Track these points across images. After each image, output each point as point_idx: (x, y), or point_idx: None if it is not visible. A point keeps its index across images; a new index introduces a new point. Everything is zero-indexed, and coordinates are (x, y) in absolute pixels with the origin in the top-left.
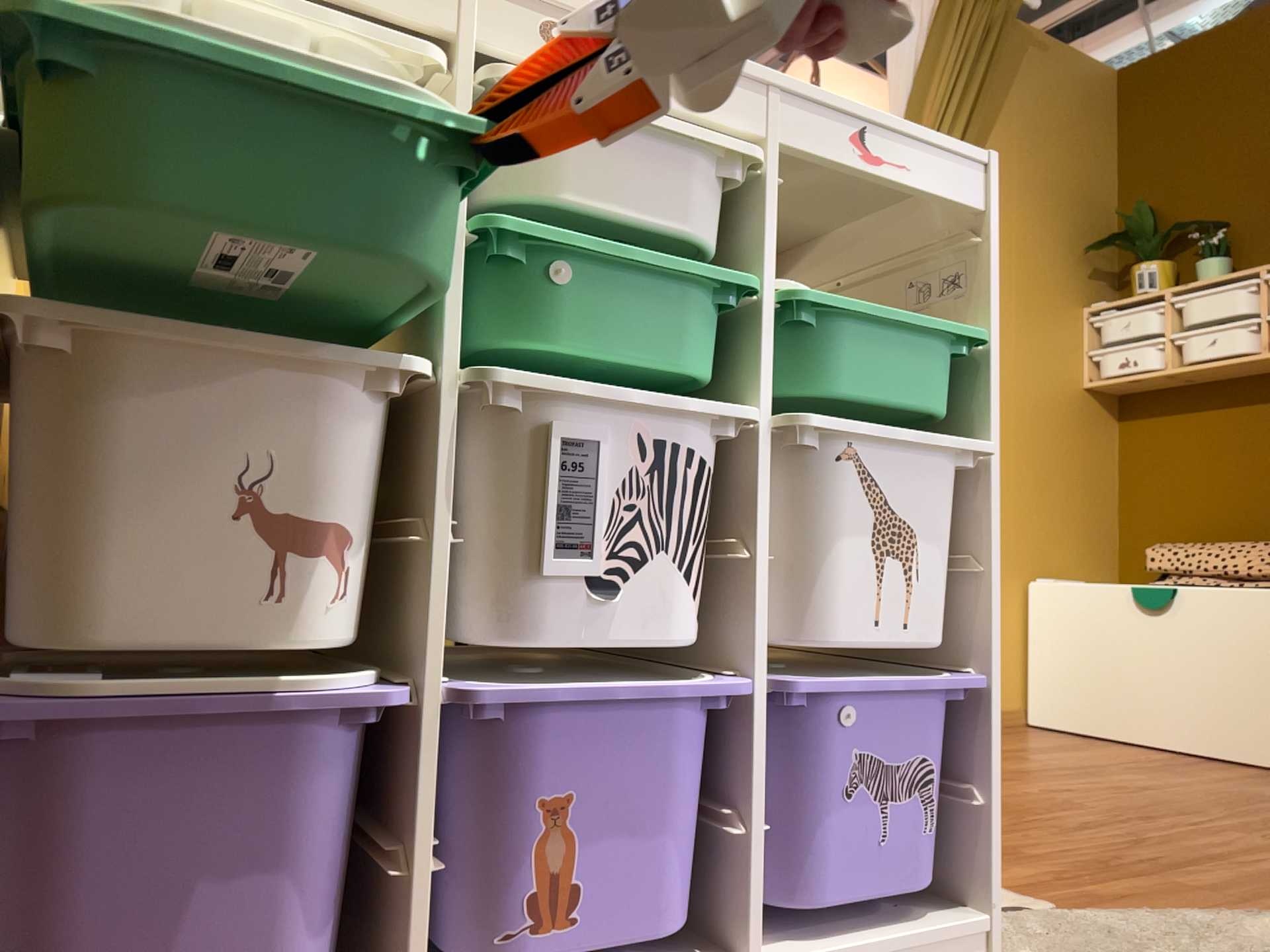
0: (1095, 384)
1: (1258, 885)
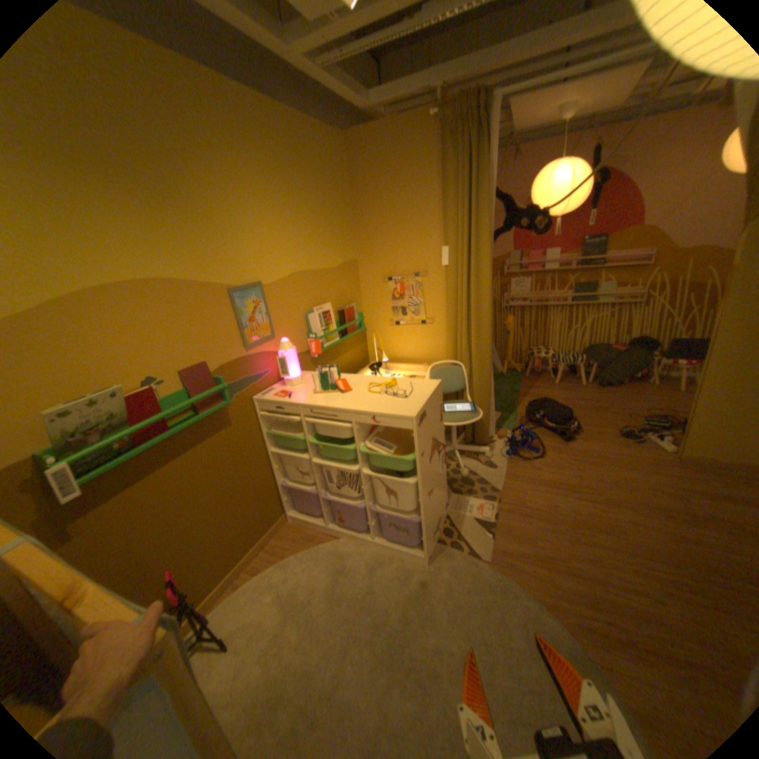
0: None
1: (576, 602)
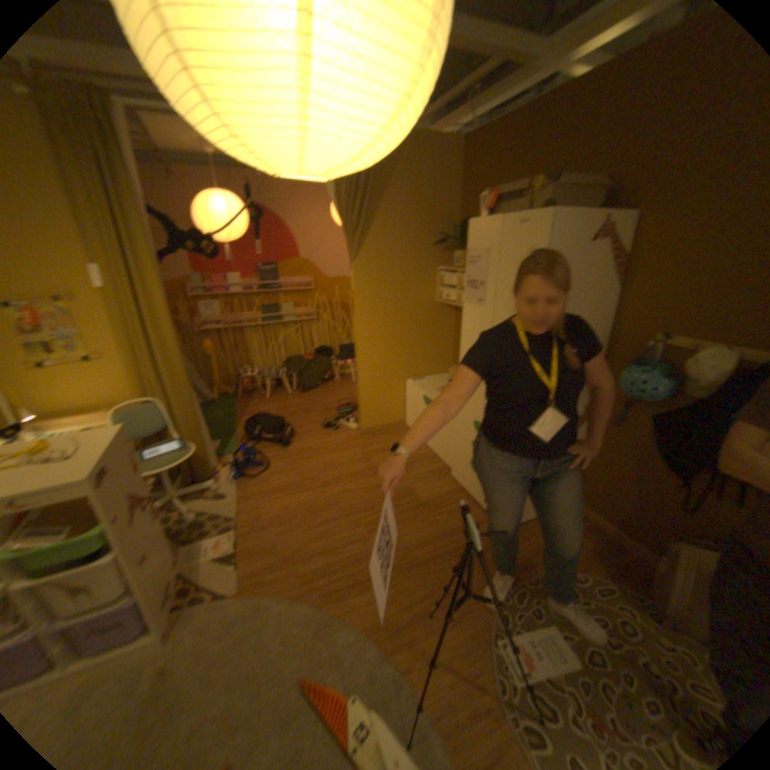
0: (441, 302)
1: (314, 580)
